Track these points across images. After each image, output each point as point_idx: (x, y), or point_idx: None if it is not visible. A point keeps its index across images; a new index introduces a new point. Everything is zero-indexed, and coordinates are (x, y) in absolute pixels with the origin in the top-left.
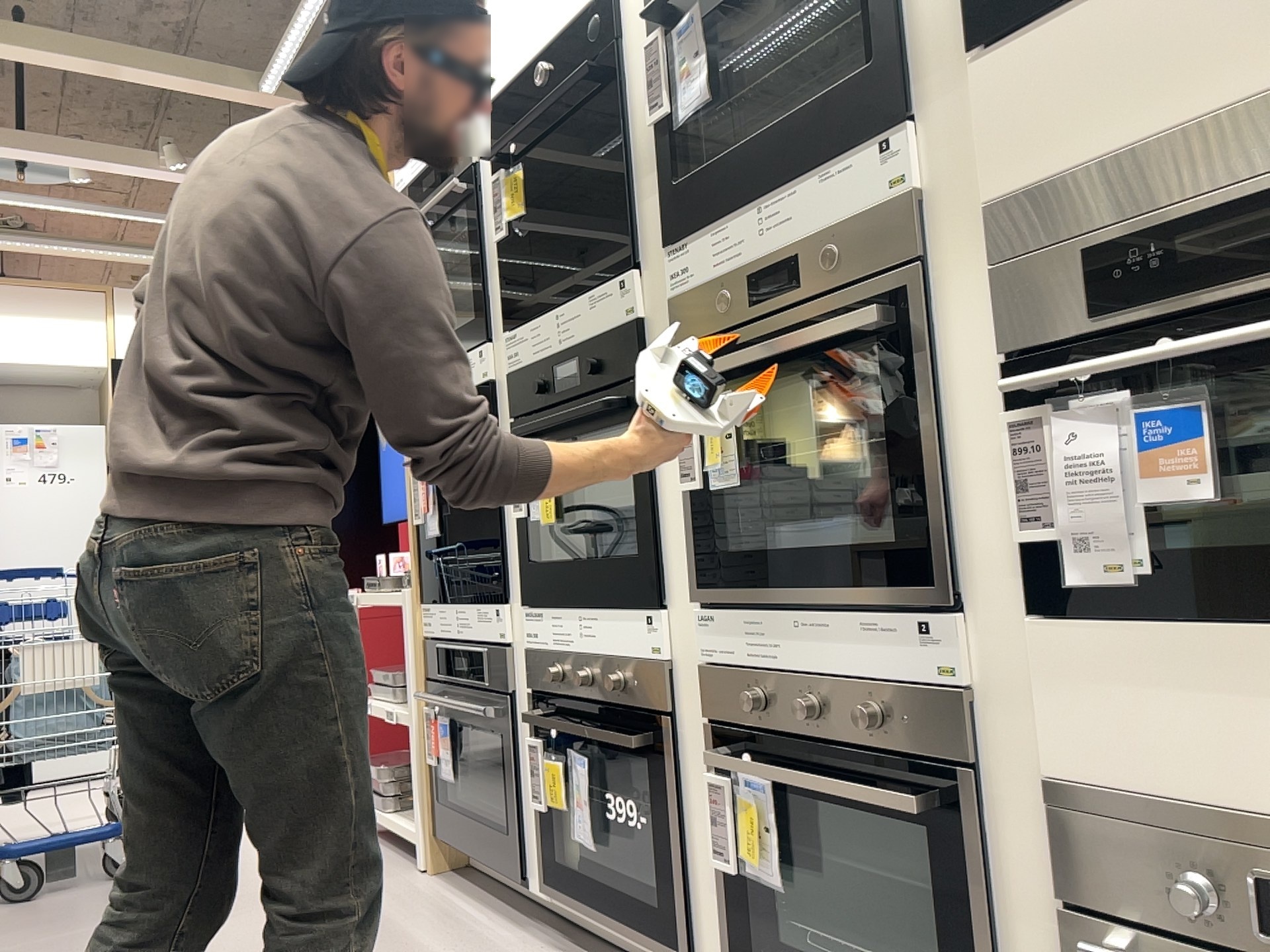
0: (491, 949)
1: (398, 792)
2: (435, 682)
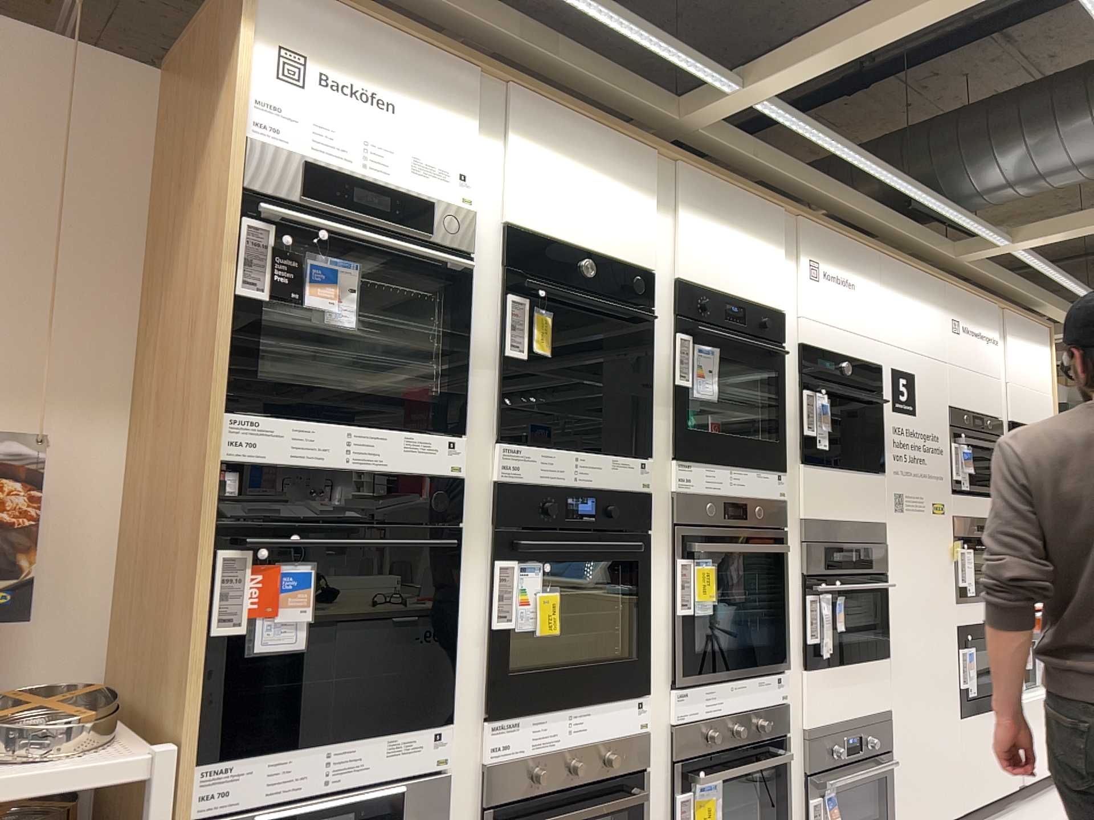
0: None
1: None
2: None
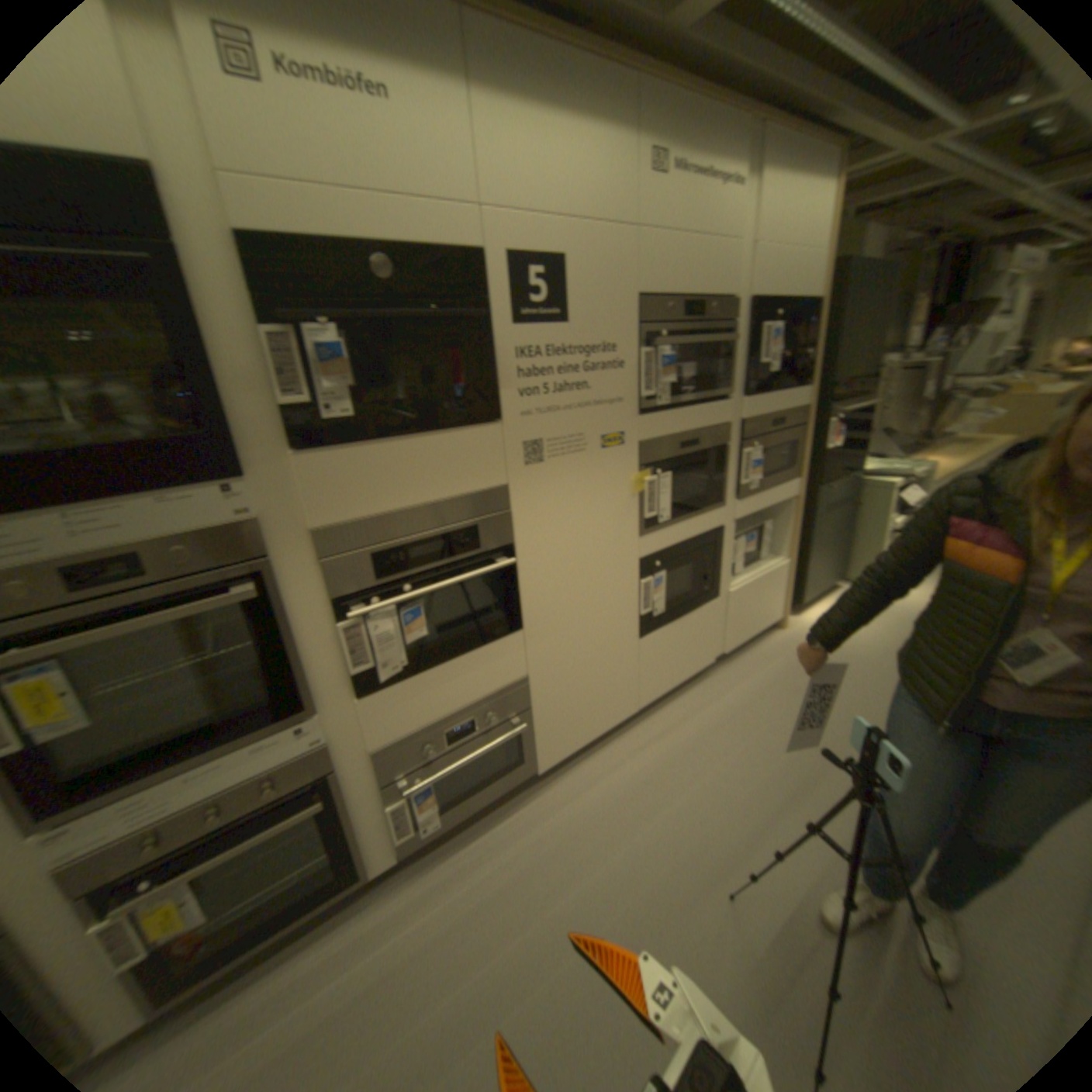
0: None
1: None
2: None
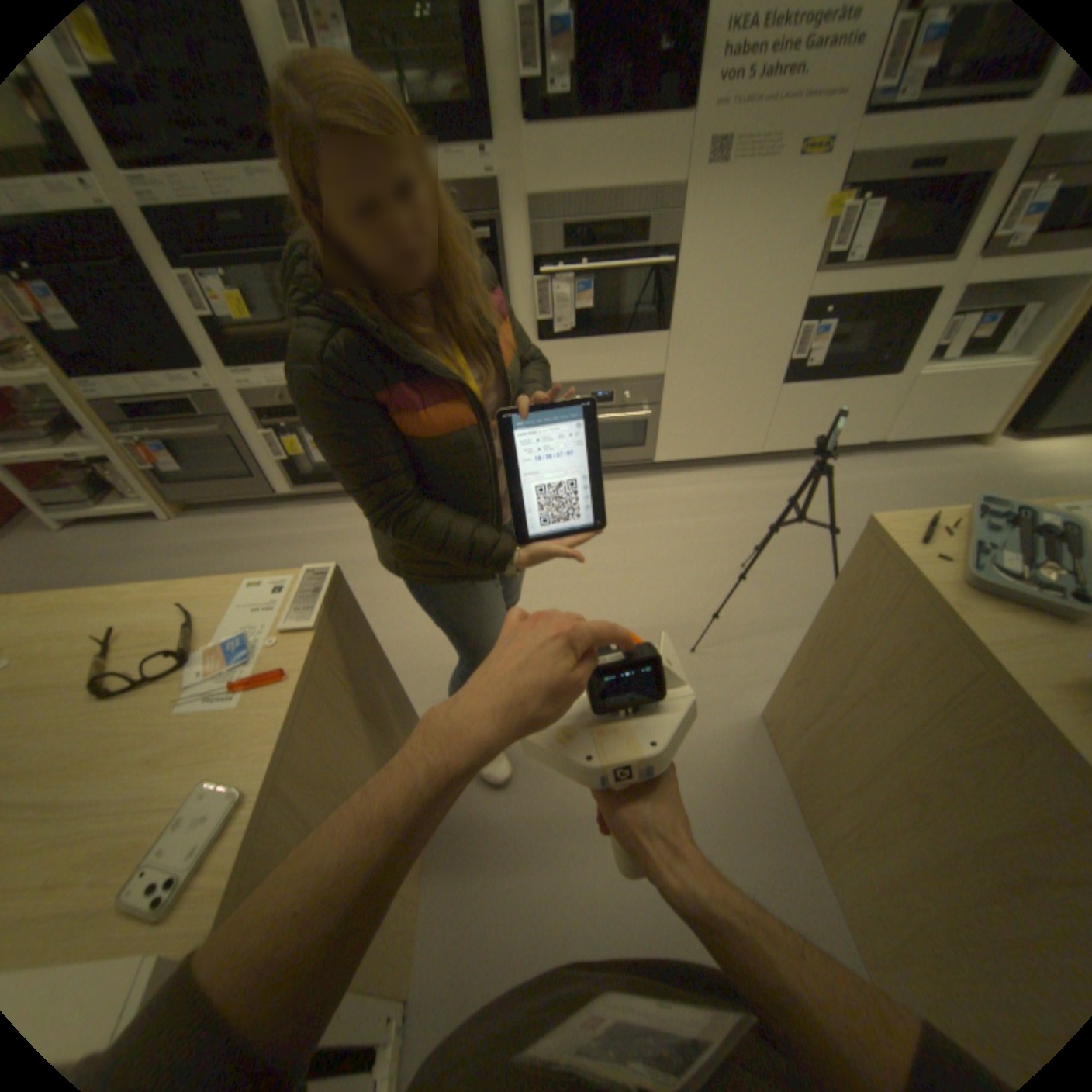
0: (281, 523)
1: (86, 499)
2: (116, 428)
